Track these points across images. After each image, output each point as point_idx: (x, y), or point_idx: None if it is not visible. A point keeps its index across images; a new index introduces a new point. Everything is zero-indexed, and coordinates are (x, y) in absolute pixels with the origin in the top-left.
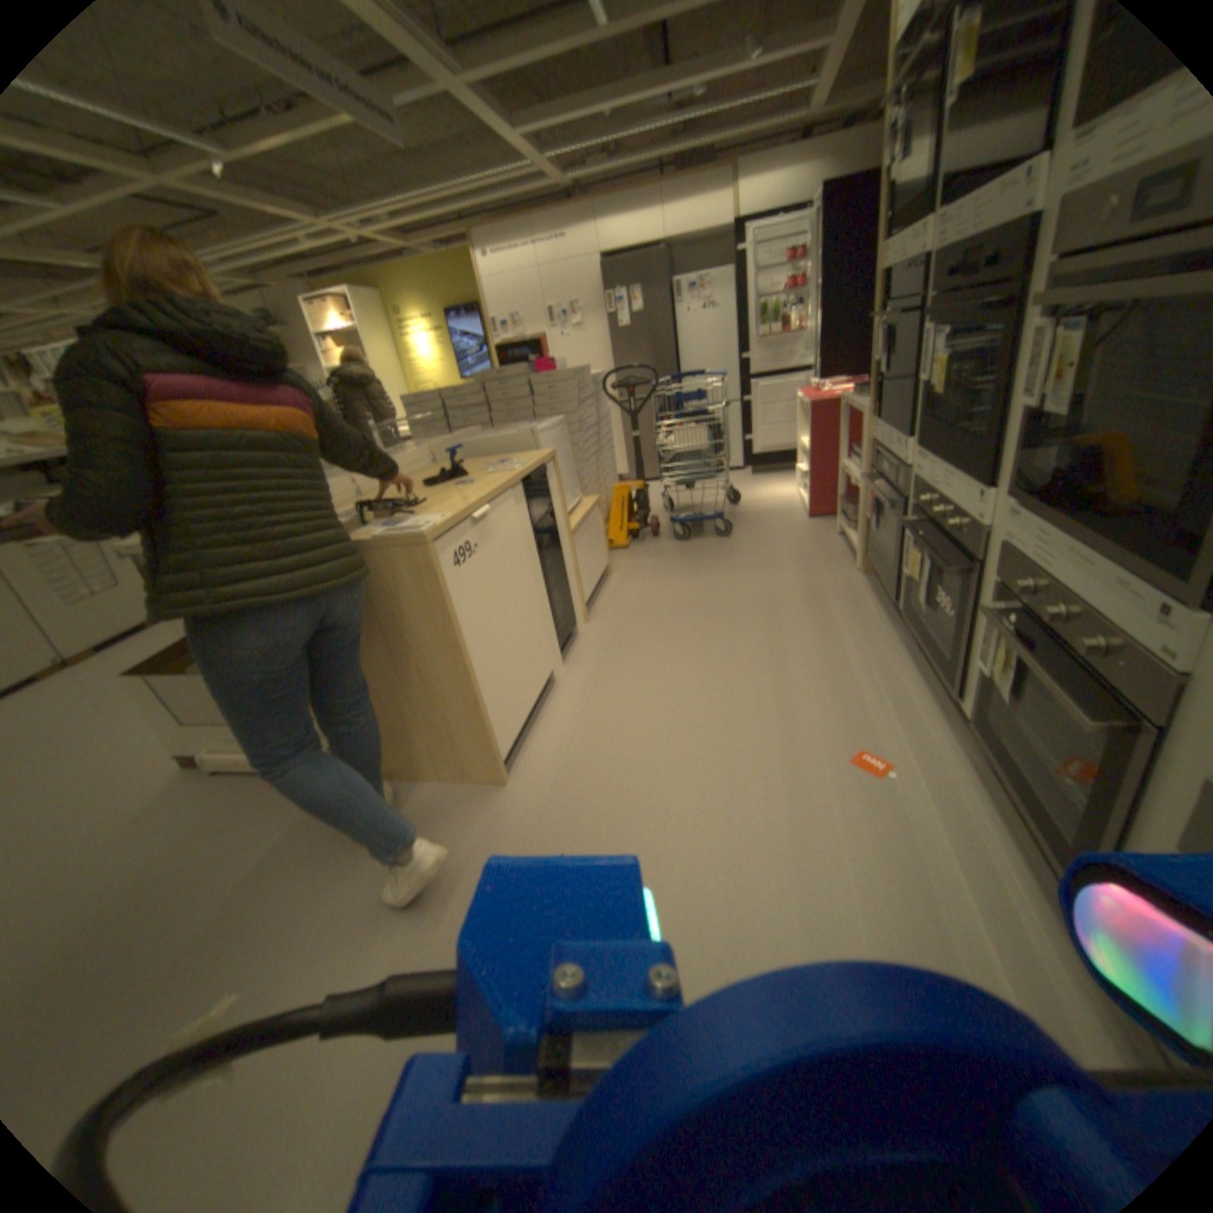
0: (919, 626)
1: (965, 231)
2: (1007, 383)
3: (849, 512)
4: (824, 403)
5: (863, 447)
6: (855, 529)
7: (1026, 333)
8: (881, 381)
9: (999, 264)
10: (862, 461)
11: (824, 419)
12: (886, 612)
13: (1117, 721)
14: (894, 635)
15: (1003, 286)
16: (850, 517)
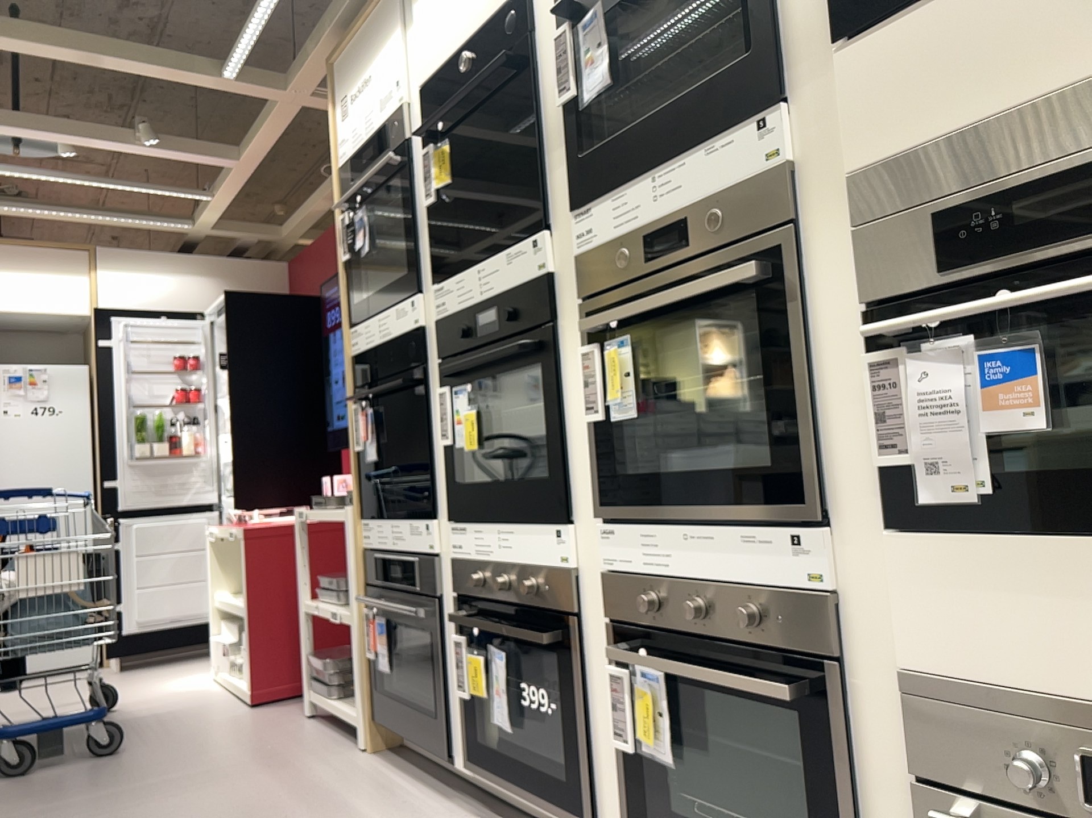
0: (498, 769)
1: (470, 299)
2: (548, 428)
3: (321, 679)
4: (263, 531)
5: (335, 579)
6: (338, 698)
7: (566, 369)
8: (356, 485)
9: (521, 317)
10: (338, 595)
11: (263, 554)
12: (430, 789)
13: (804, 684)
14: (457, 811)
15: (530, 334)
16: (324, 687)
